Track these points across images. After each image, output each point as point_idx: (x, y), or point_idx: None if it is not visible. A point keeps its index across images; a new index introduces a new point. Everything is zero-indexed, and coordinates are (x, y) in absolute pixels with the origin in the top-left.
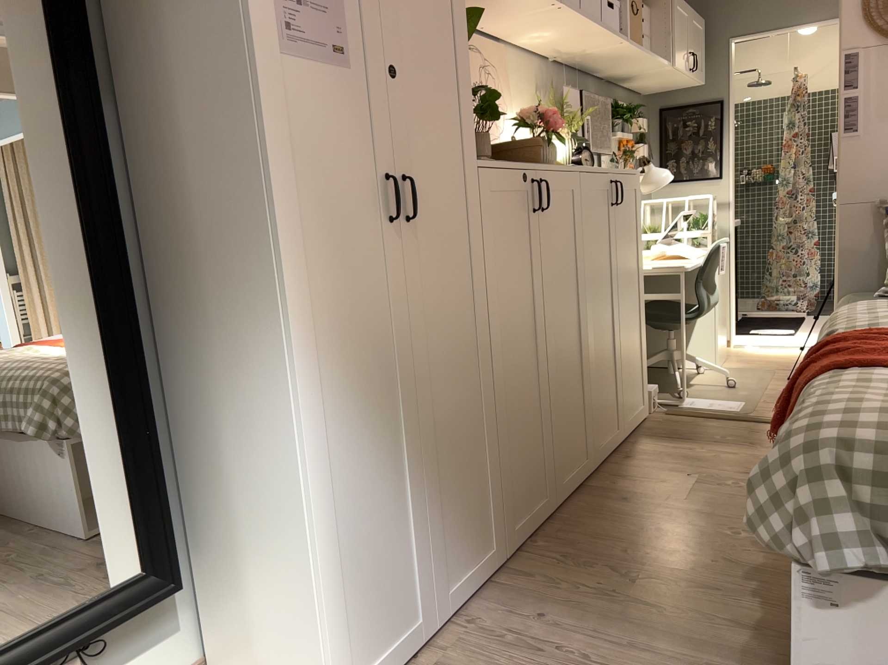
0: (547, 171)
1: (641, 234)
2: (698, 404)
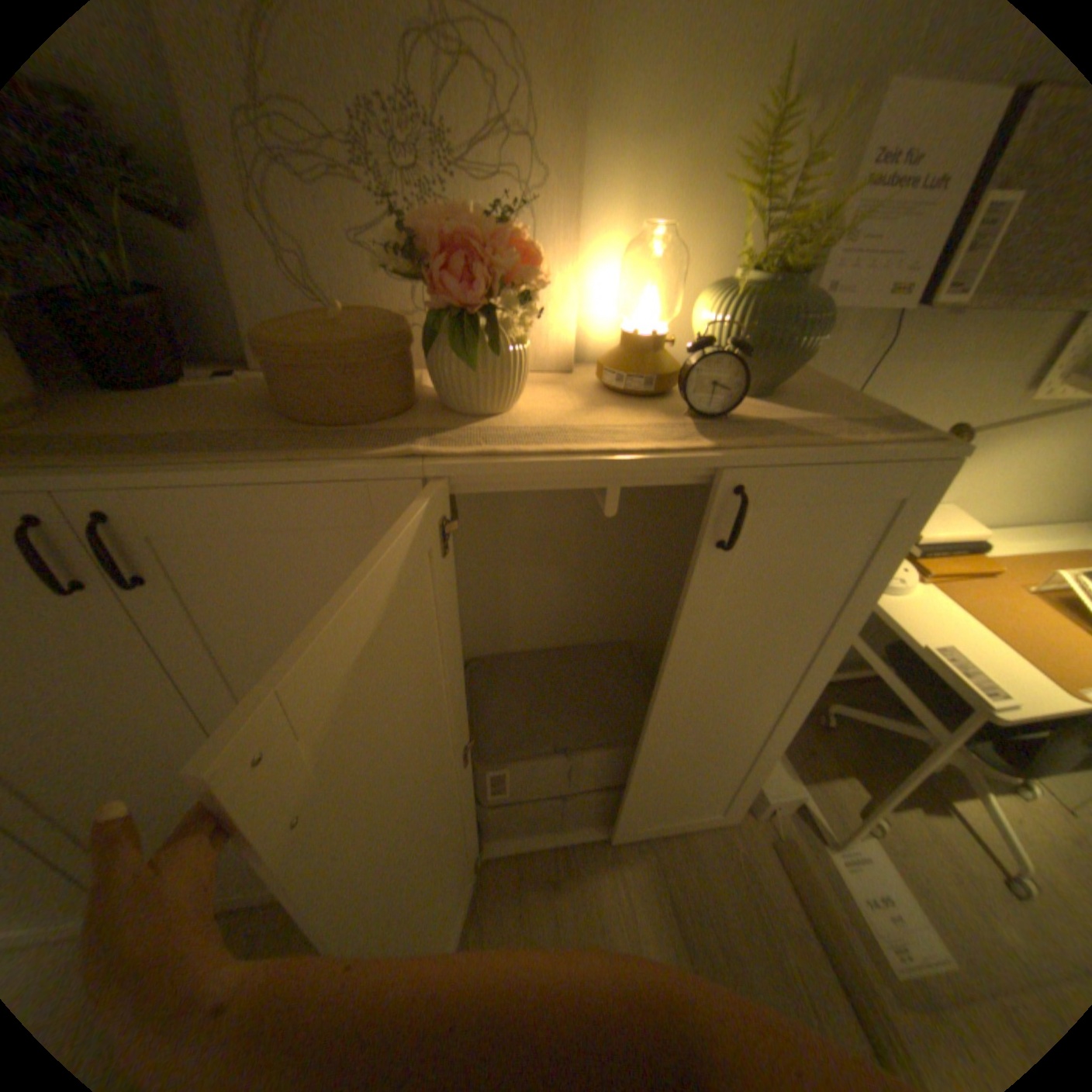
0: (137, 489)
1: (874, 598)
2: (867, 875)
